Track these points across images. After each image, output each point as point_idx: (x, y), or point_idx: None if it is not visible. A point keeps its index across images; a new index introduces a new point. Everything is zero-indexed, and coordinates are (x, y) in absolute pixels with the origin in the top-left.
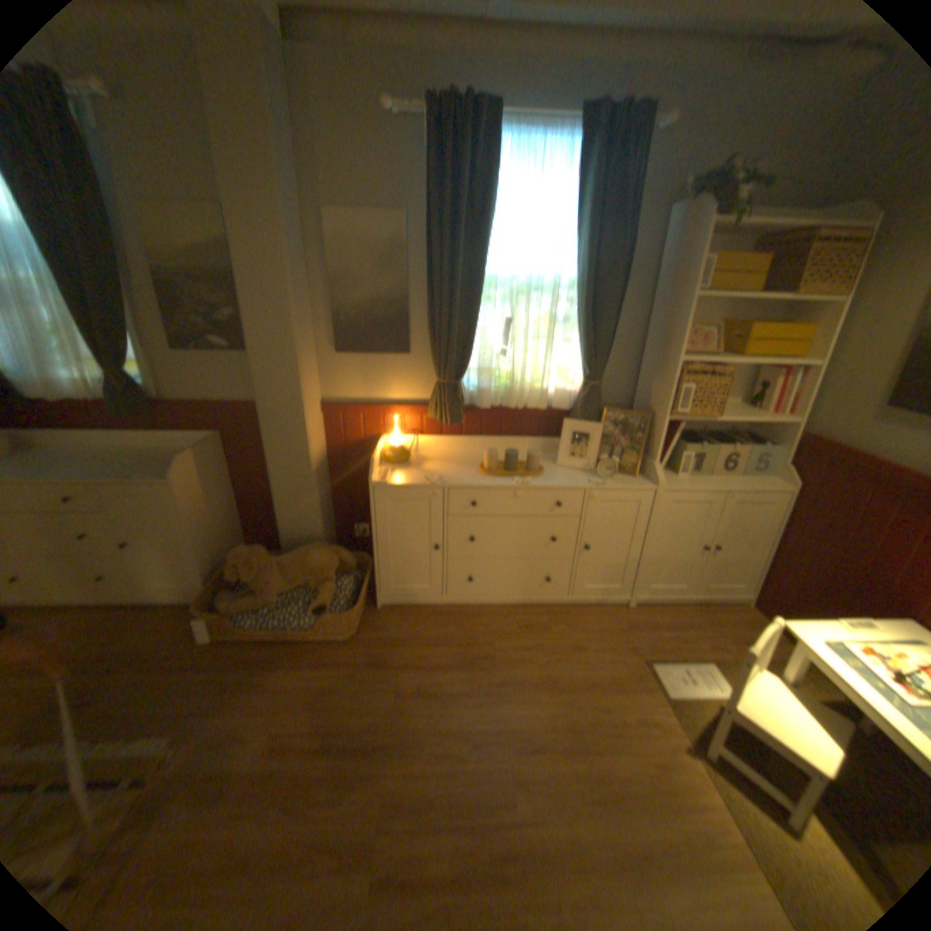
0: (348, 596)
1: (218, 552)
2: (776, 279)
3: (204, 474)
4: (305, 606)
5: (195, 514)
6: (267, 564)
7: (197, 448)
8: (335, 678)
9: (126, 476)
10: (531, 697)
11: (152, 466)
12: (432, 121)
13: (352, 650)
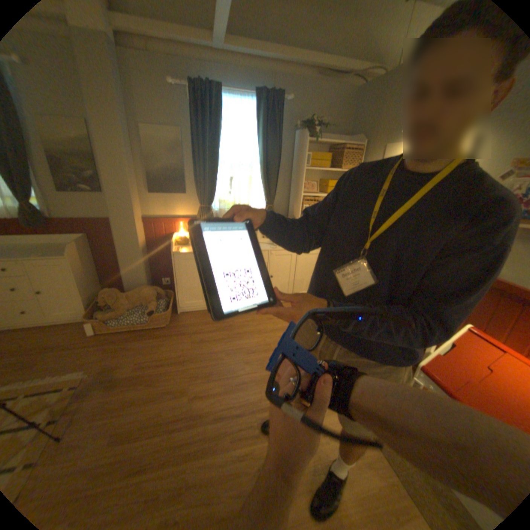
0: (163, 307)
1: (90, 294)
2: (335, 163)
3: (81, 254)
4: (142, 313)
5: (78, 273)
6: (120, 295)
7: (77, 240)
8: (161, 340)
9: (40, 254)
10: (250, 336)
11: (51, 250)
12: (190, 88)
13: (167, 329)
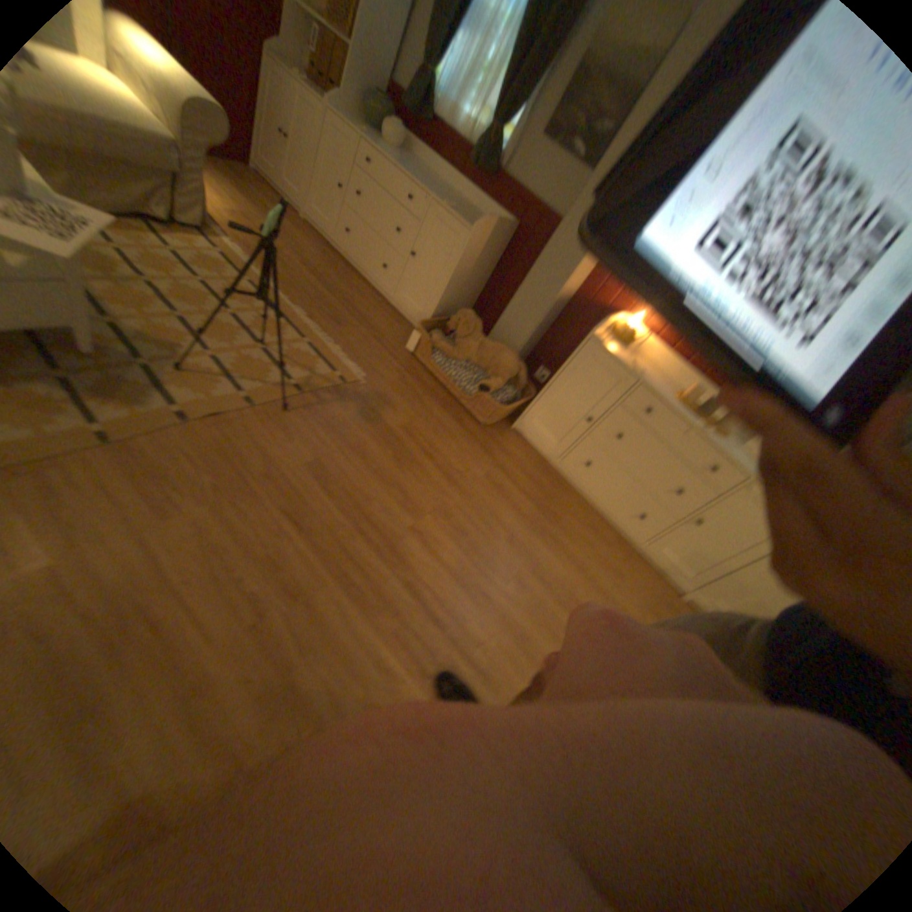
0: (505, 400)
1: (453, 308)
2: None
3: (490, 245)
4: (477, 381)
5: (466, 267)
6: (478, 336)
7: (503, 222)
8: (461, 433)
9: (454, 206)
10: (563, 559)
11: (468, 214)
12: None
13: (481, 431)
